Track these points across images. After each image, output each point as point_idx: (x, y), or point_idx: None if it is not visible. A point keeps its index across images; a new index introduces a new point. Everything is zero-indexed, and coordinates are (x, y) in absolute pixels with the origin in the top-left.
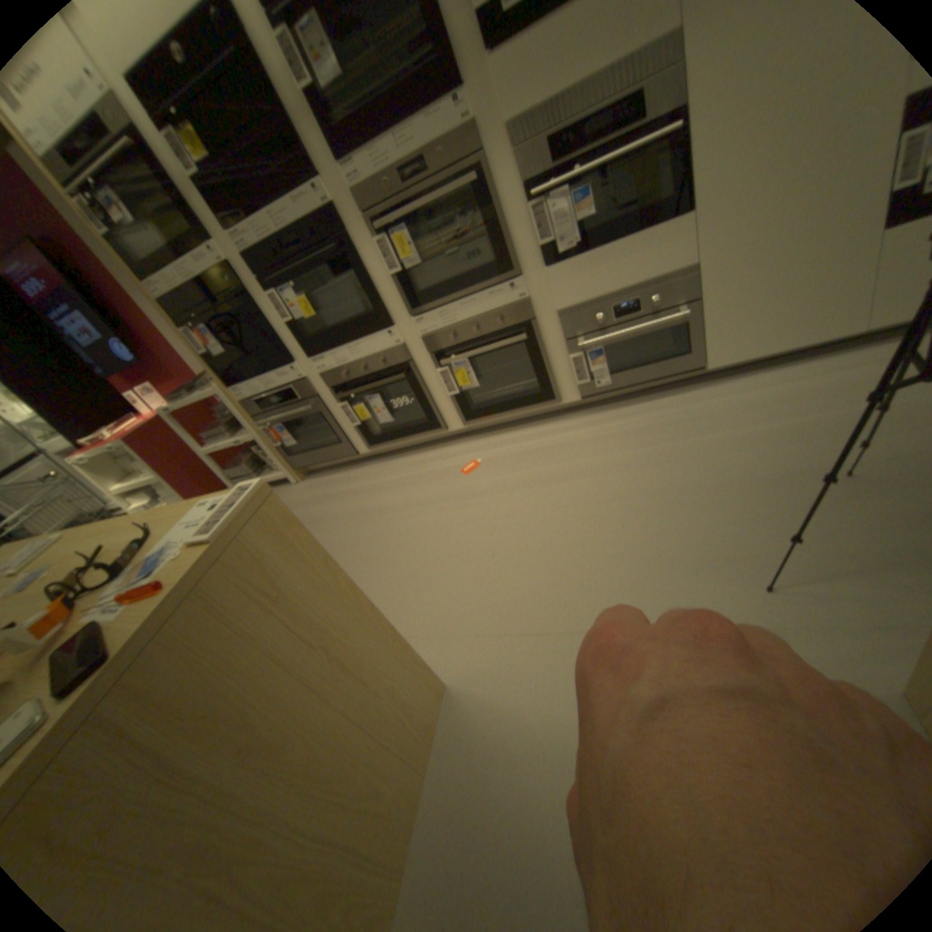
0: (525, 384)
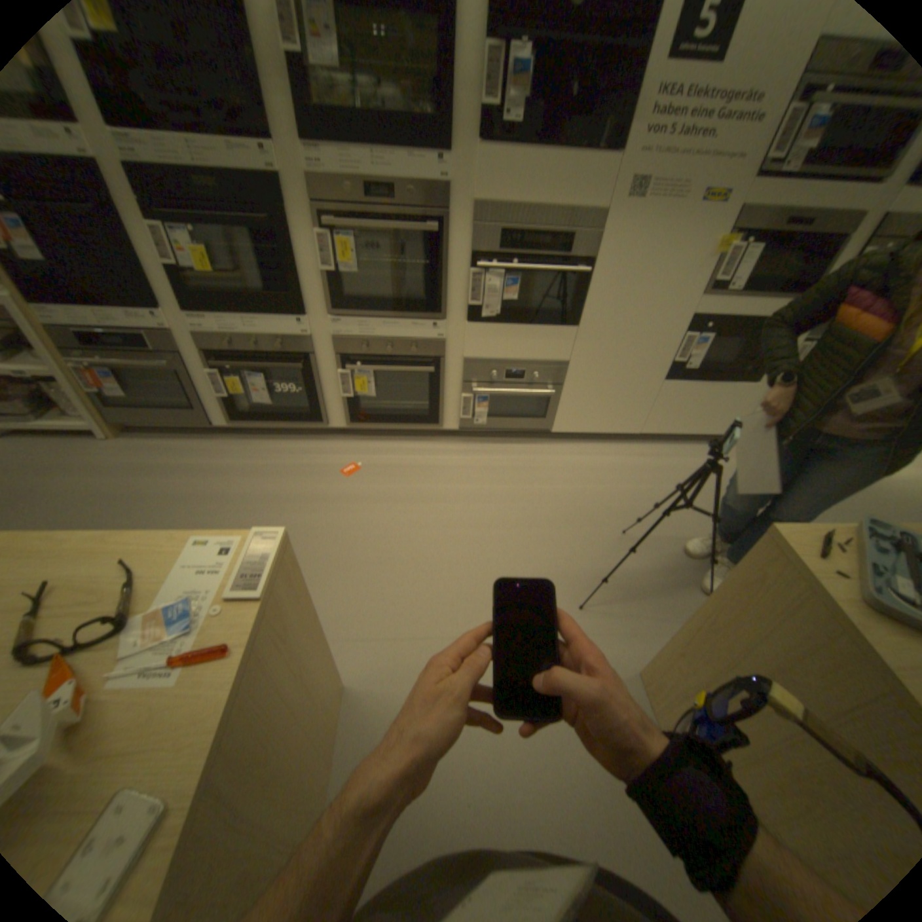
0: (413, 408)
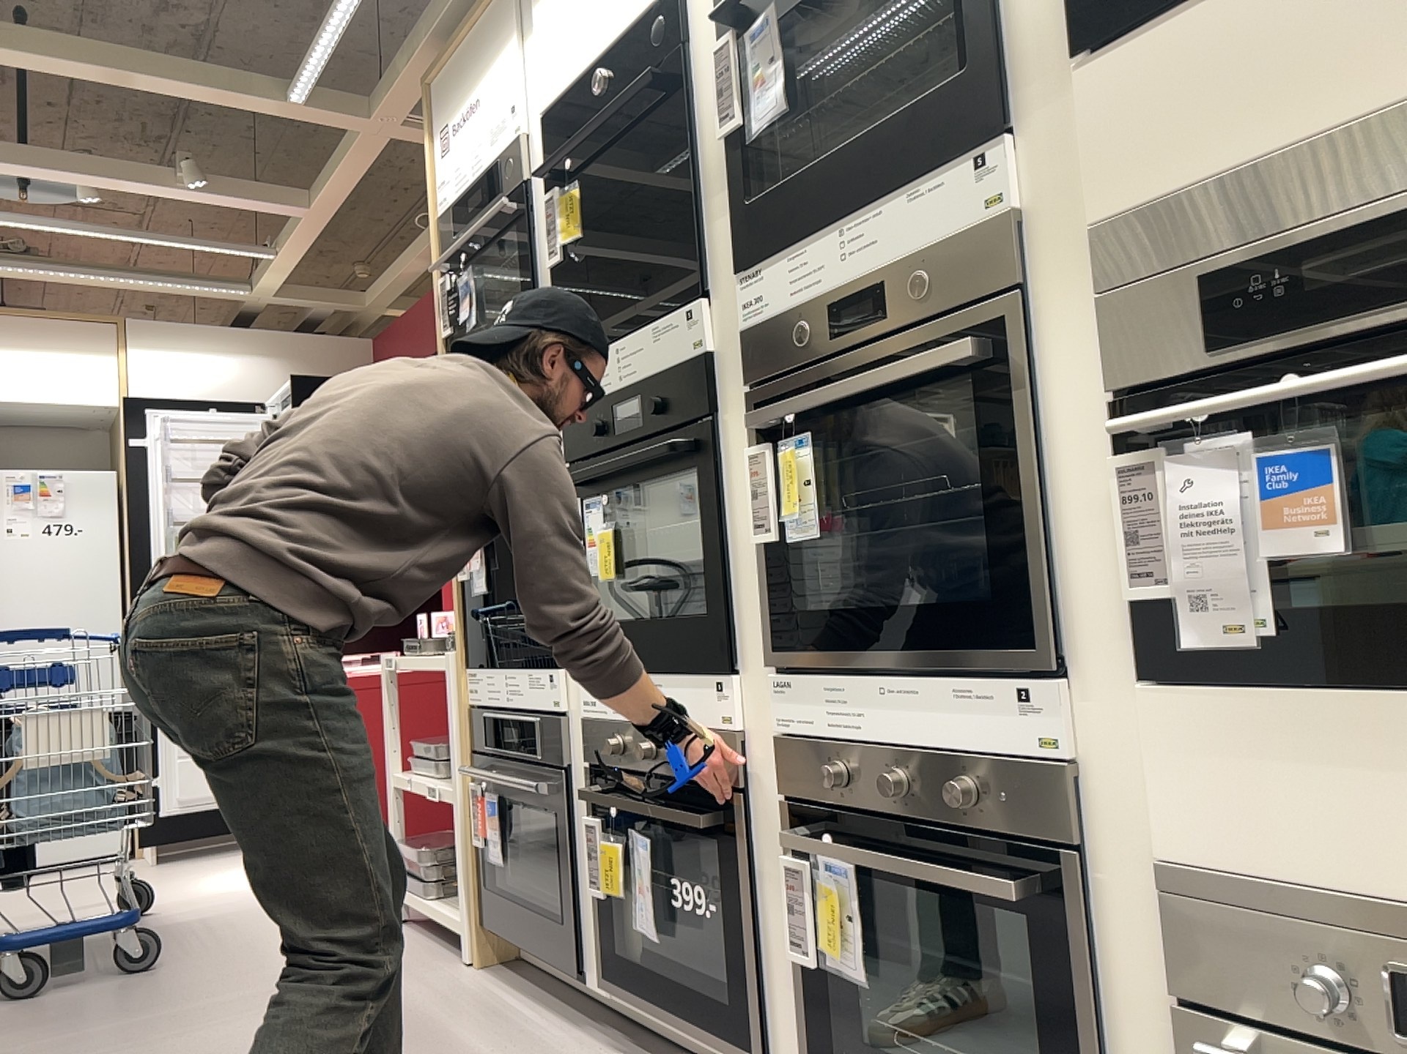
0: None
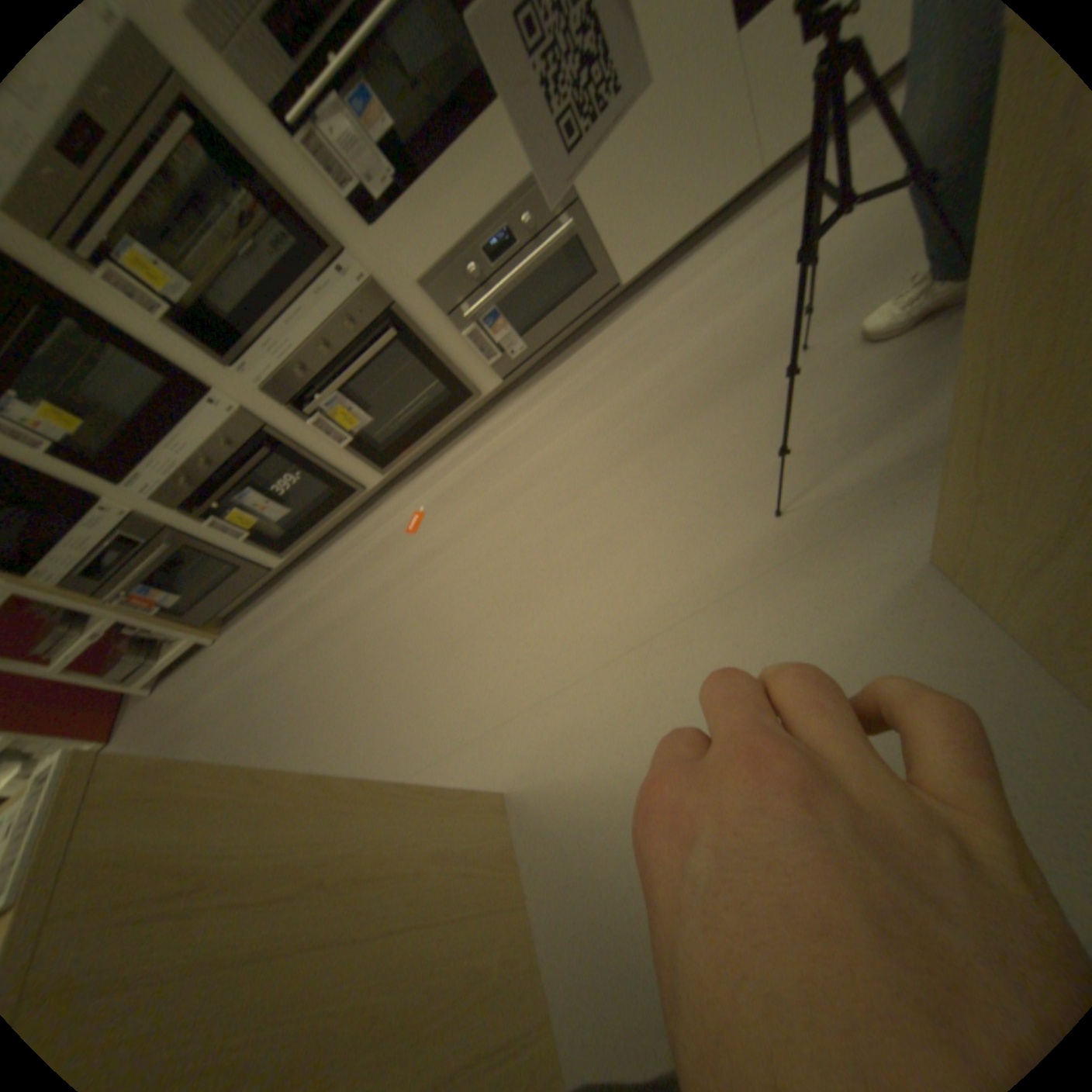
0: (429, 393)
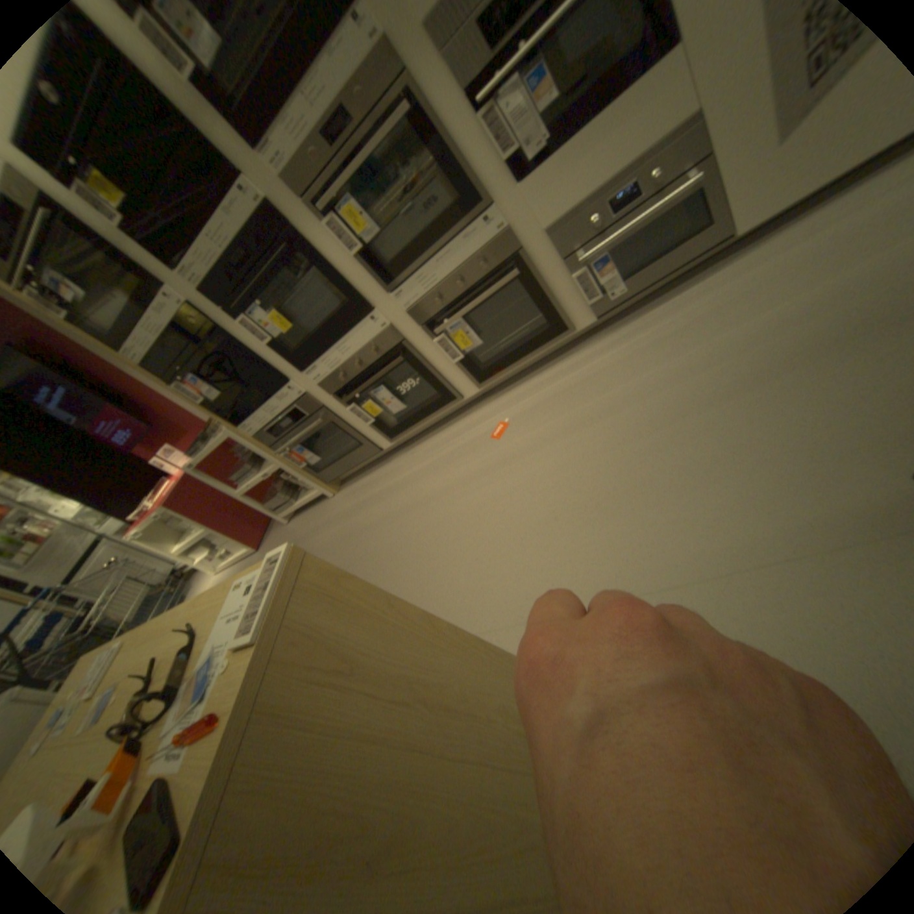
0: (532, 324)
